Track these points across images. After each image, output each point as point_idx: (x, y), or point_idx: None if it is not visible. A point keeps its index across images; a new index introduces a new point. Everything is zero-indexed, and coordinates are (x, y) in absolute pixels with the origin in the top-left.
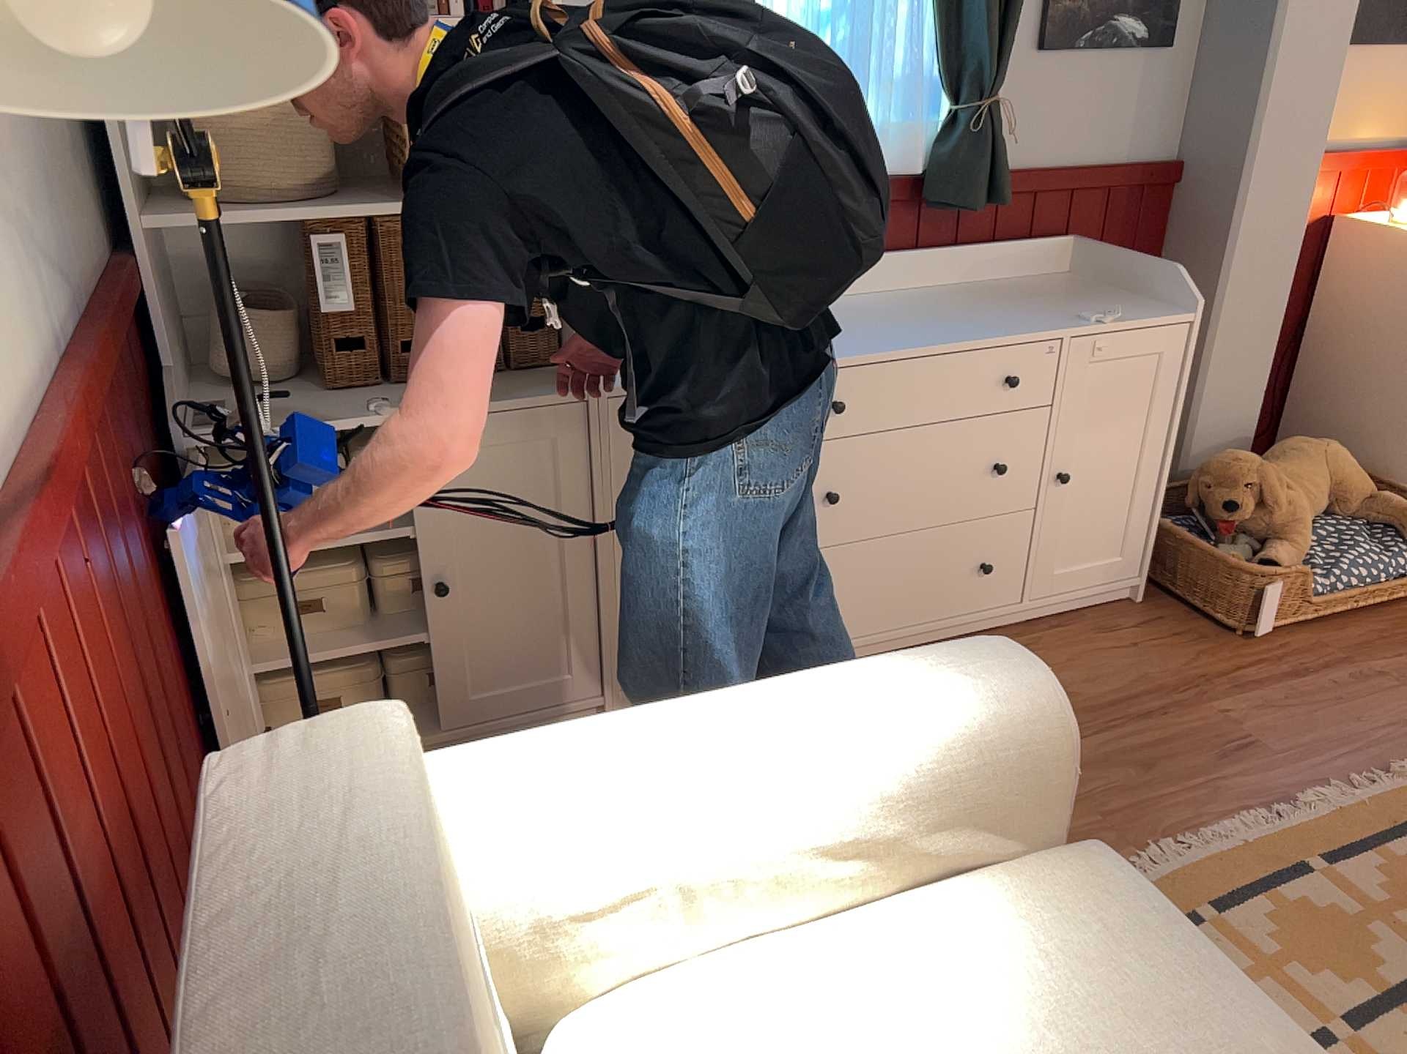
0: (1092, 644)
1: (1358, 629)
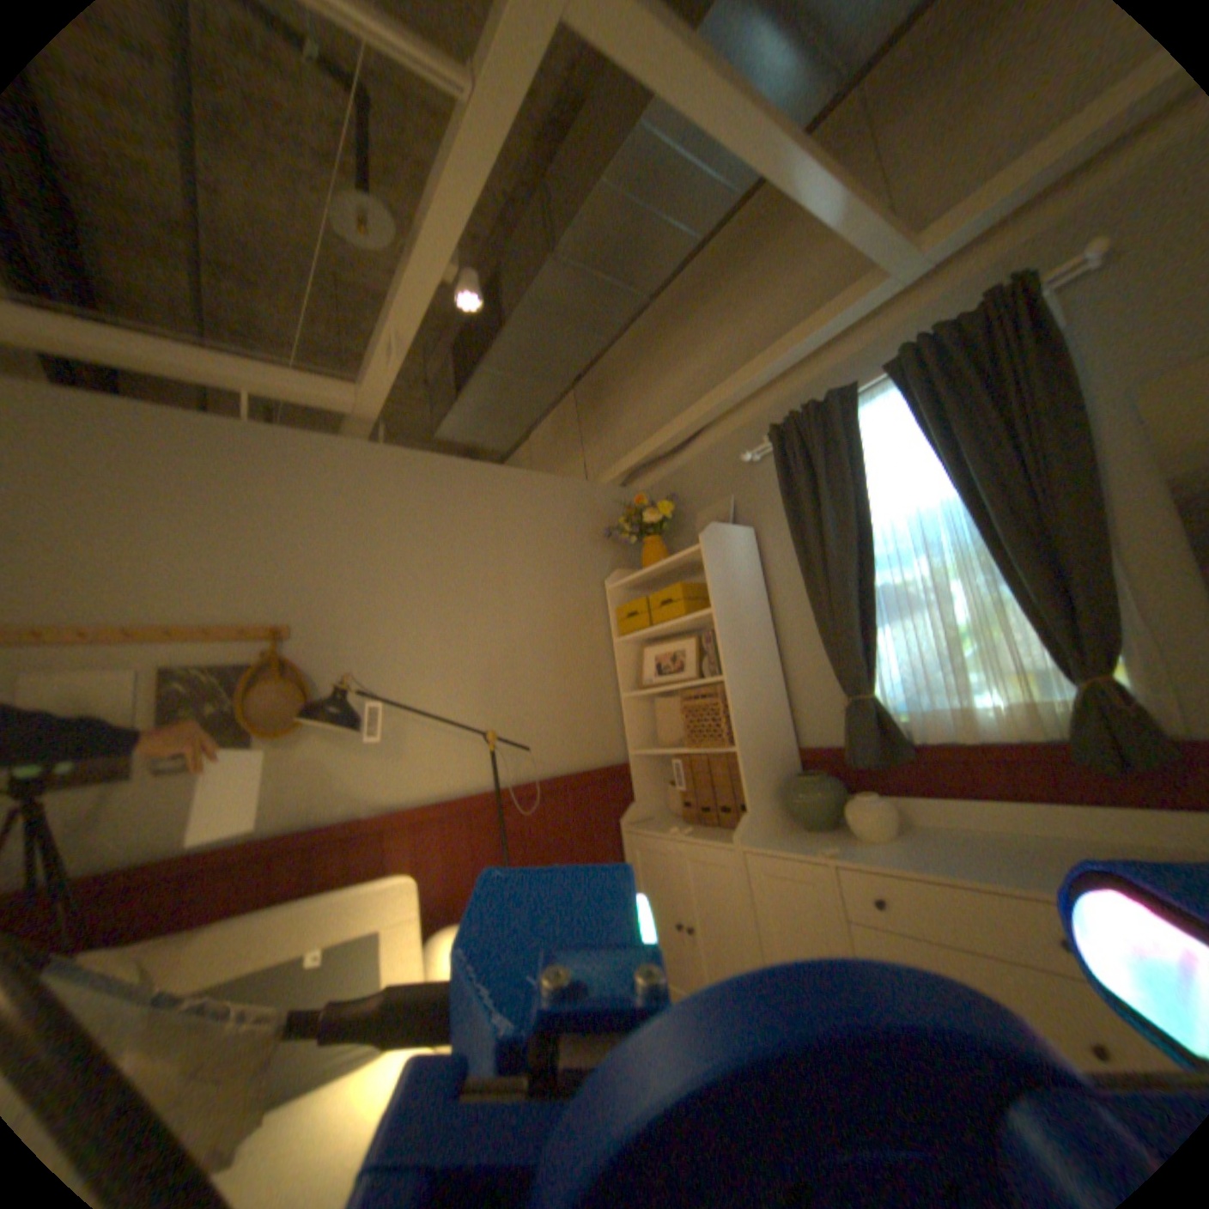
0: None
1: None
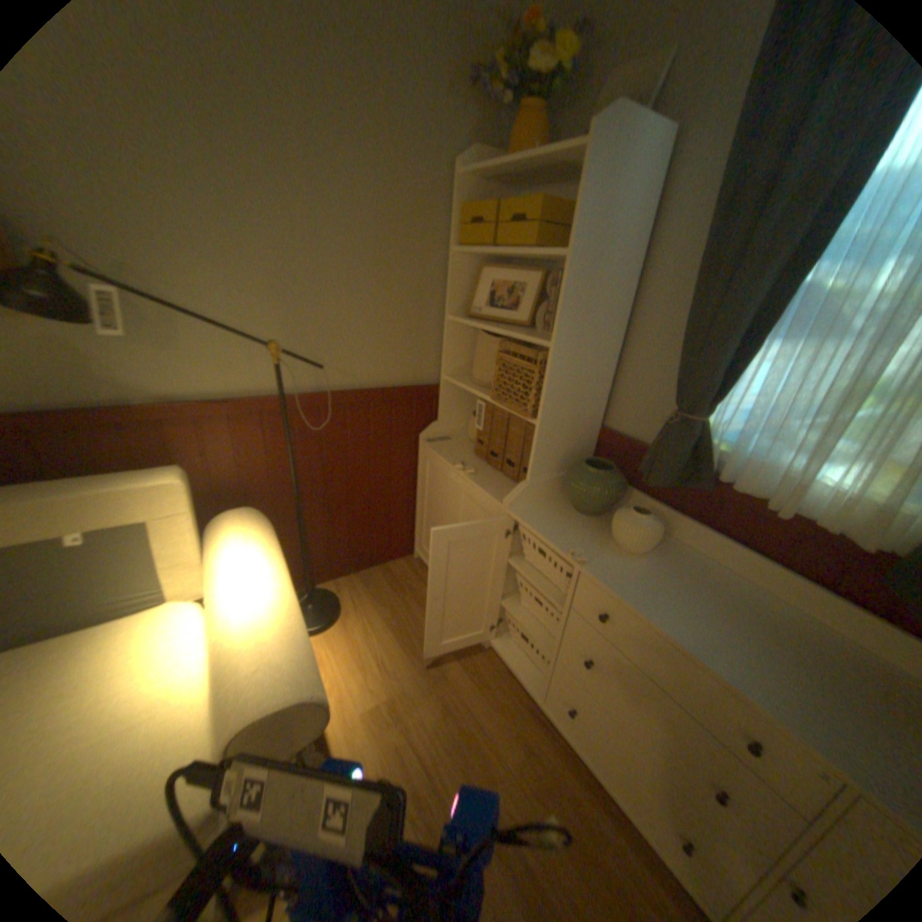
0: None
1: None
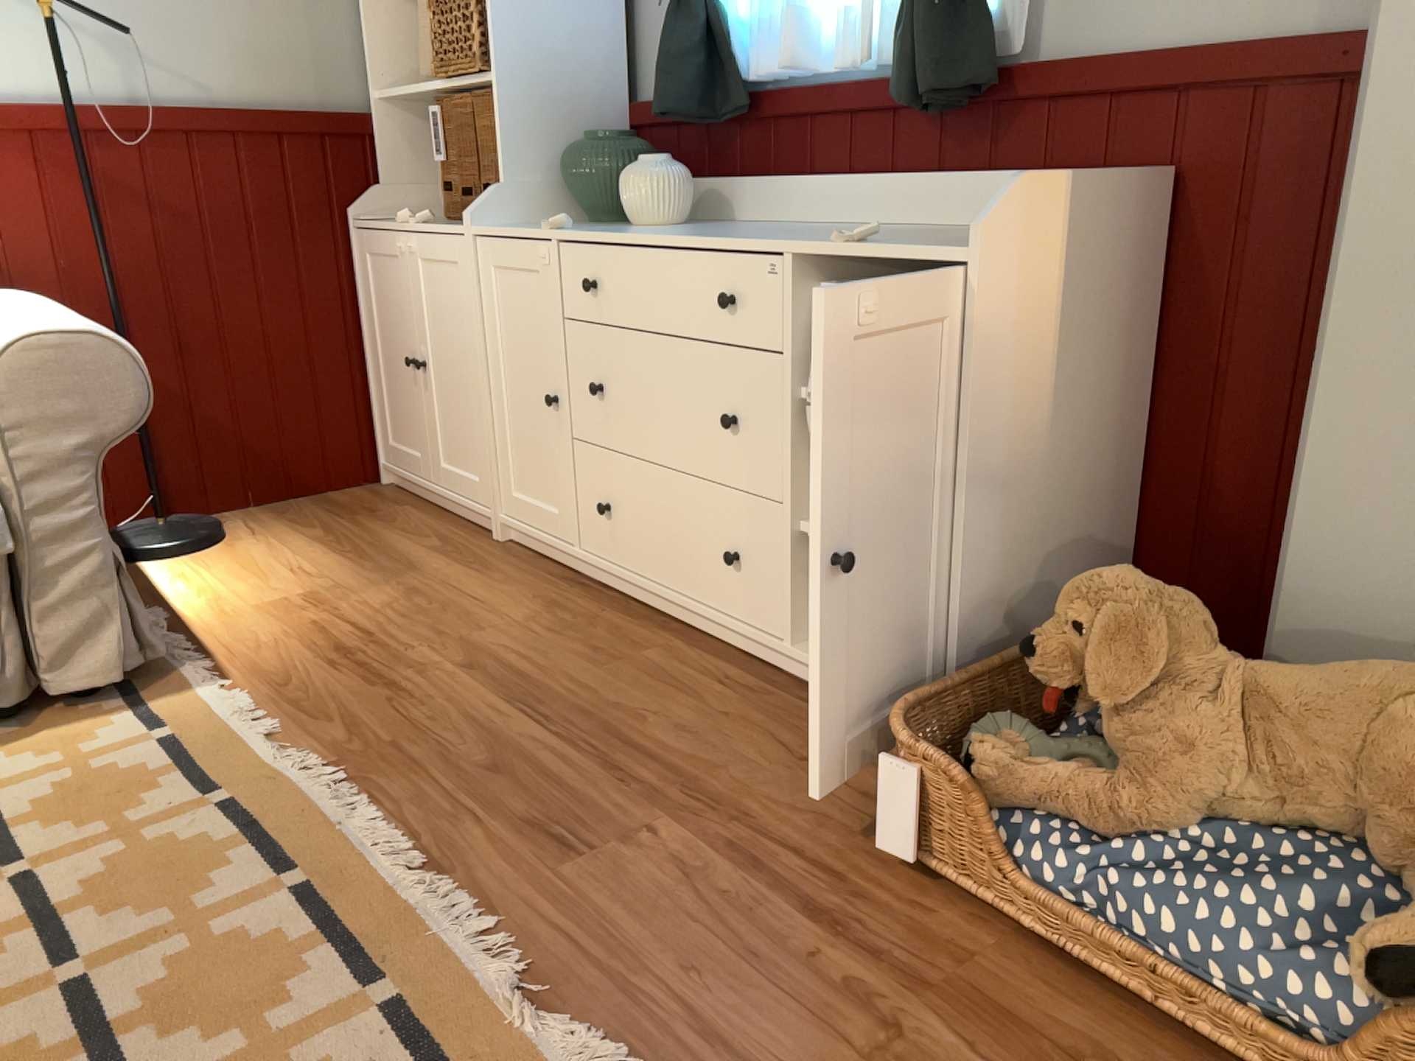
0: (779, 729)
1: (1089, 1019)
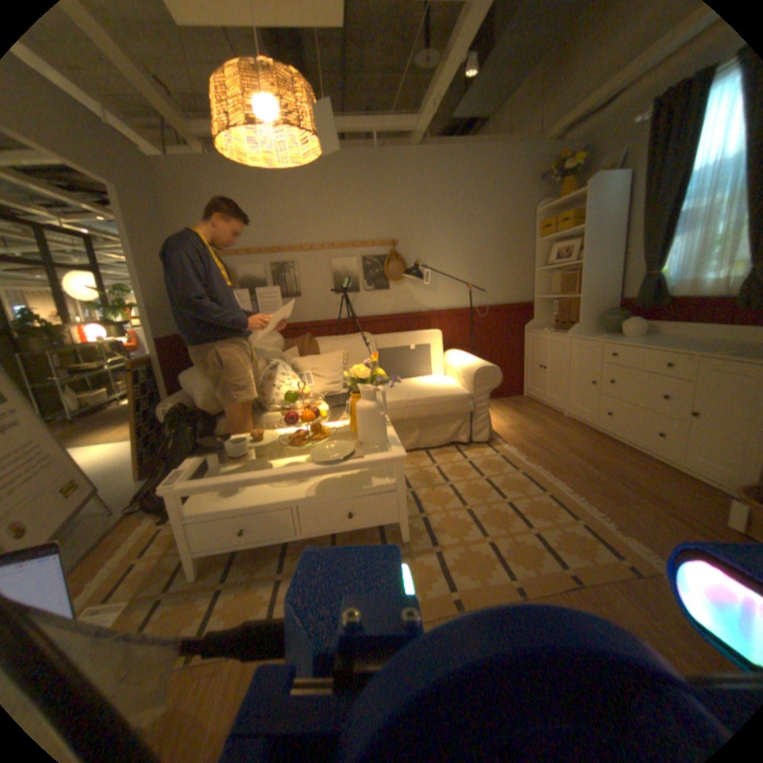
0: (680, 487)
1: None
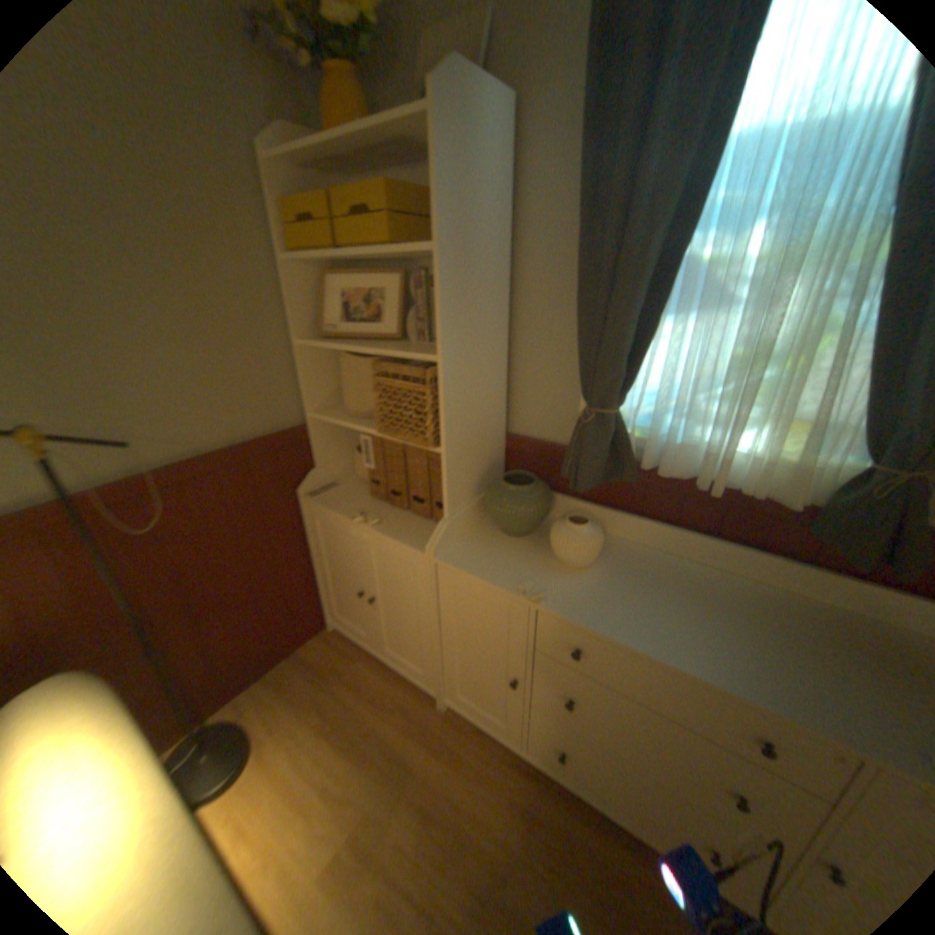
0: None
1: None
